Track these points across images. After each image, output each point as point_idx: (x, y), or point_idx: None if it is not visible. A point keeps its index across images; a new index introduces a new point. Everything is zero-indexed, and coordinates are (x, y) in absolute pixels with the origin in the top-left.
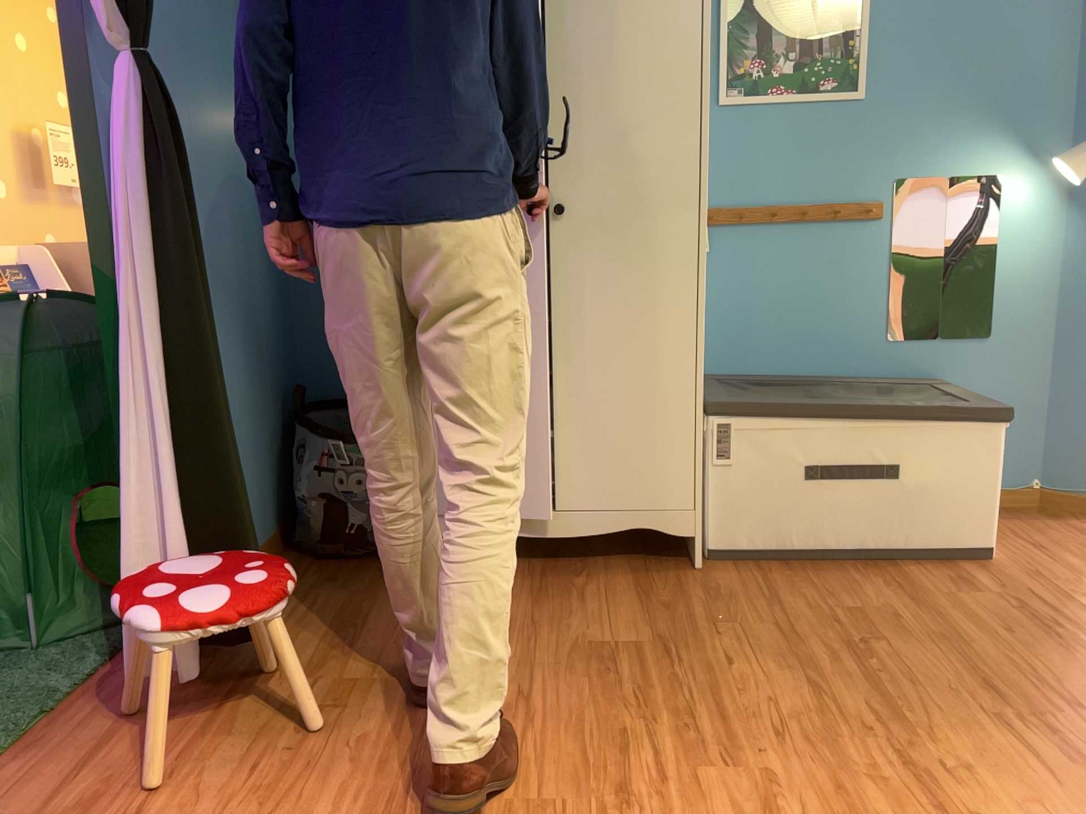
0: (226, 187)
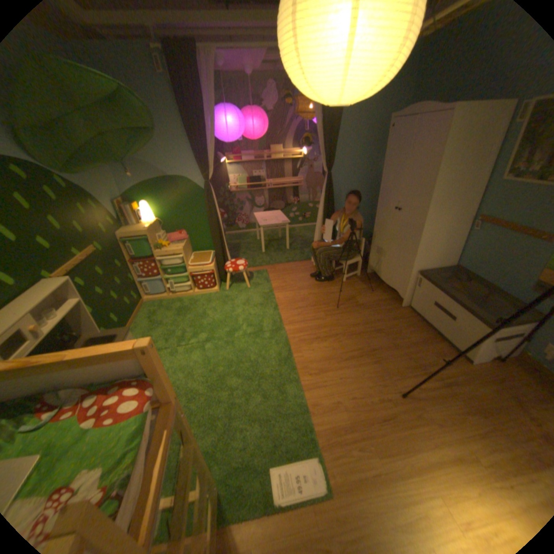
0: (365, 187)
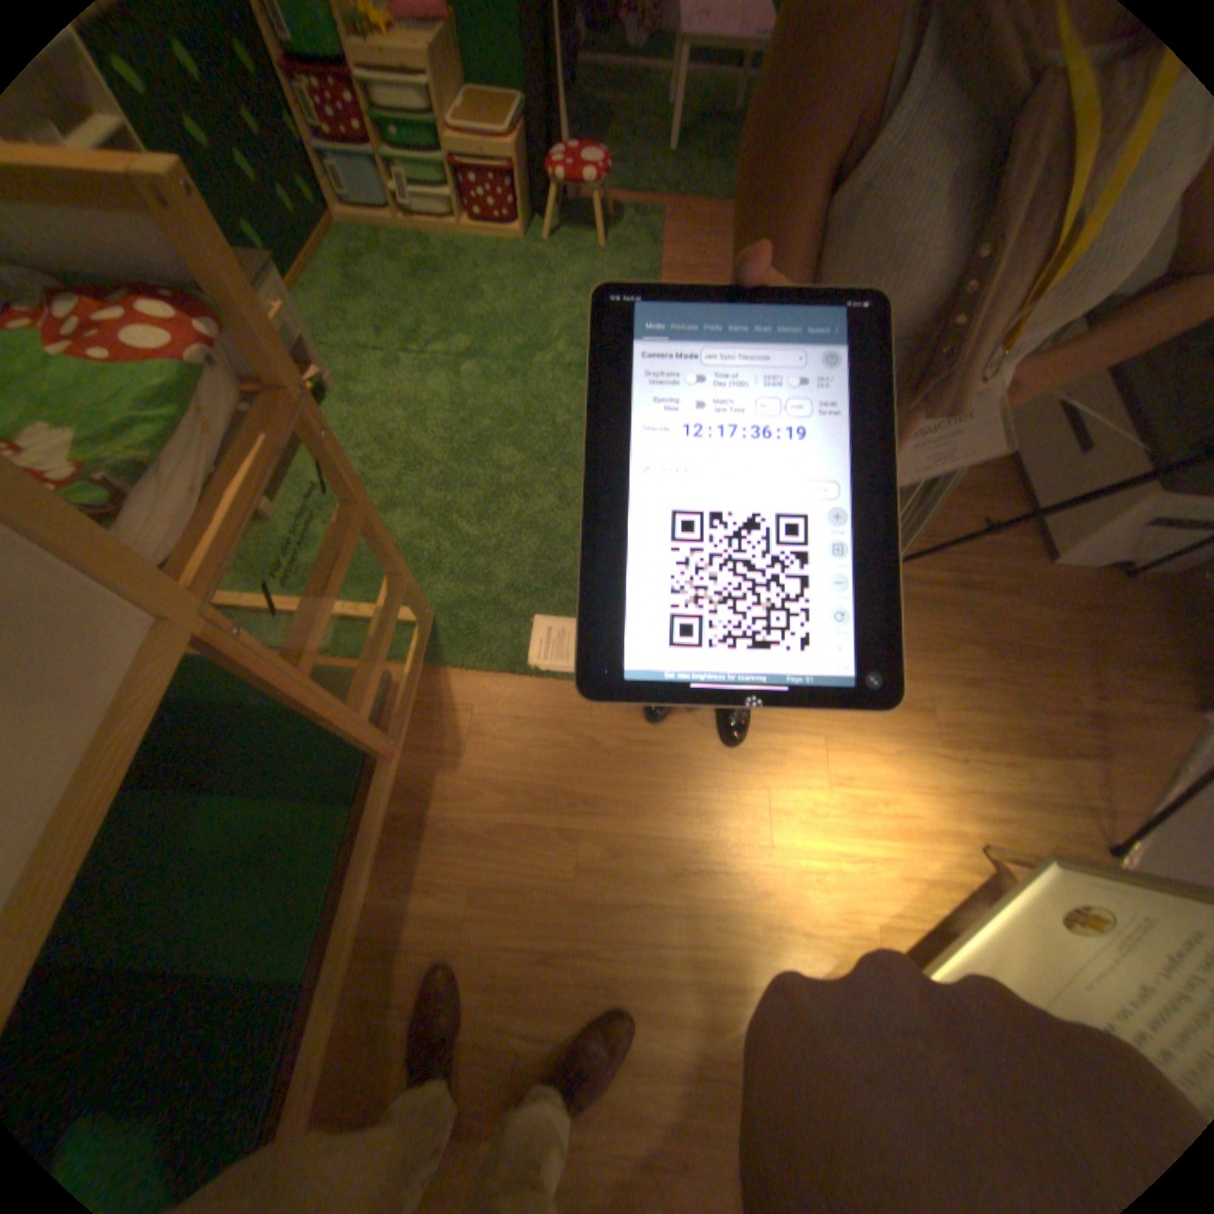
0: None
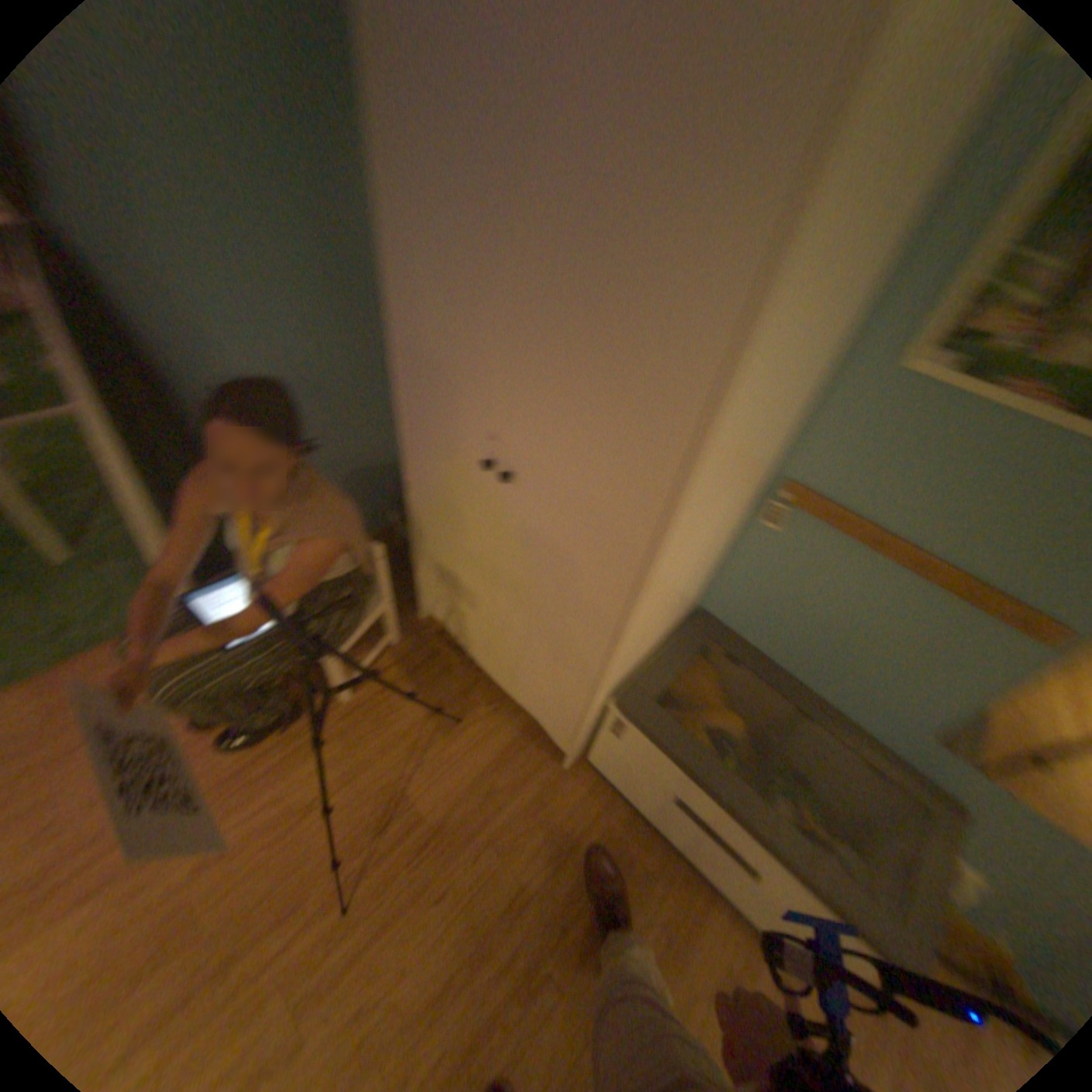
0: (318, 293)
